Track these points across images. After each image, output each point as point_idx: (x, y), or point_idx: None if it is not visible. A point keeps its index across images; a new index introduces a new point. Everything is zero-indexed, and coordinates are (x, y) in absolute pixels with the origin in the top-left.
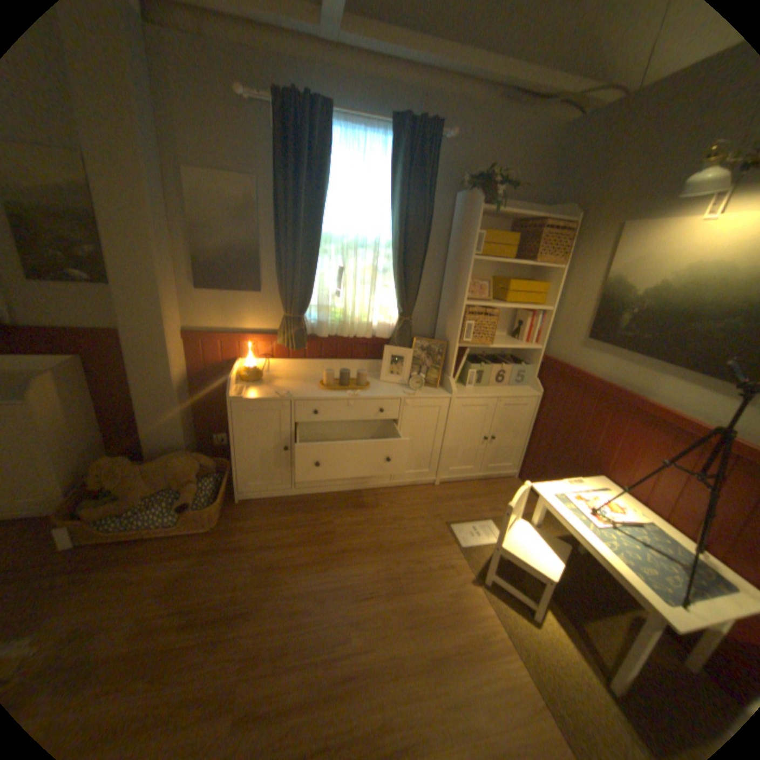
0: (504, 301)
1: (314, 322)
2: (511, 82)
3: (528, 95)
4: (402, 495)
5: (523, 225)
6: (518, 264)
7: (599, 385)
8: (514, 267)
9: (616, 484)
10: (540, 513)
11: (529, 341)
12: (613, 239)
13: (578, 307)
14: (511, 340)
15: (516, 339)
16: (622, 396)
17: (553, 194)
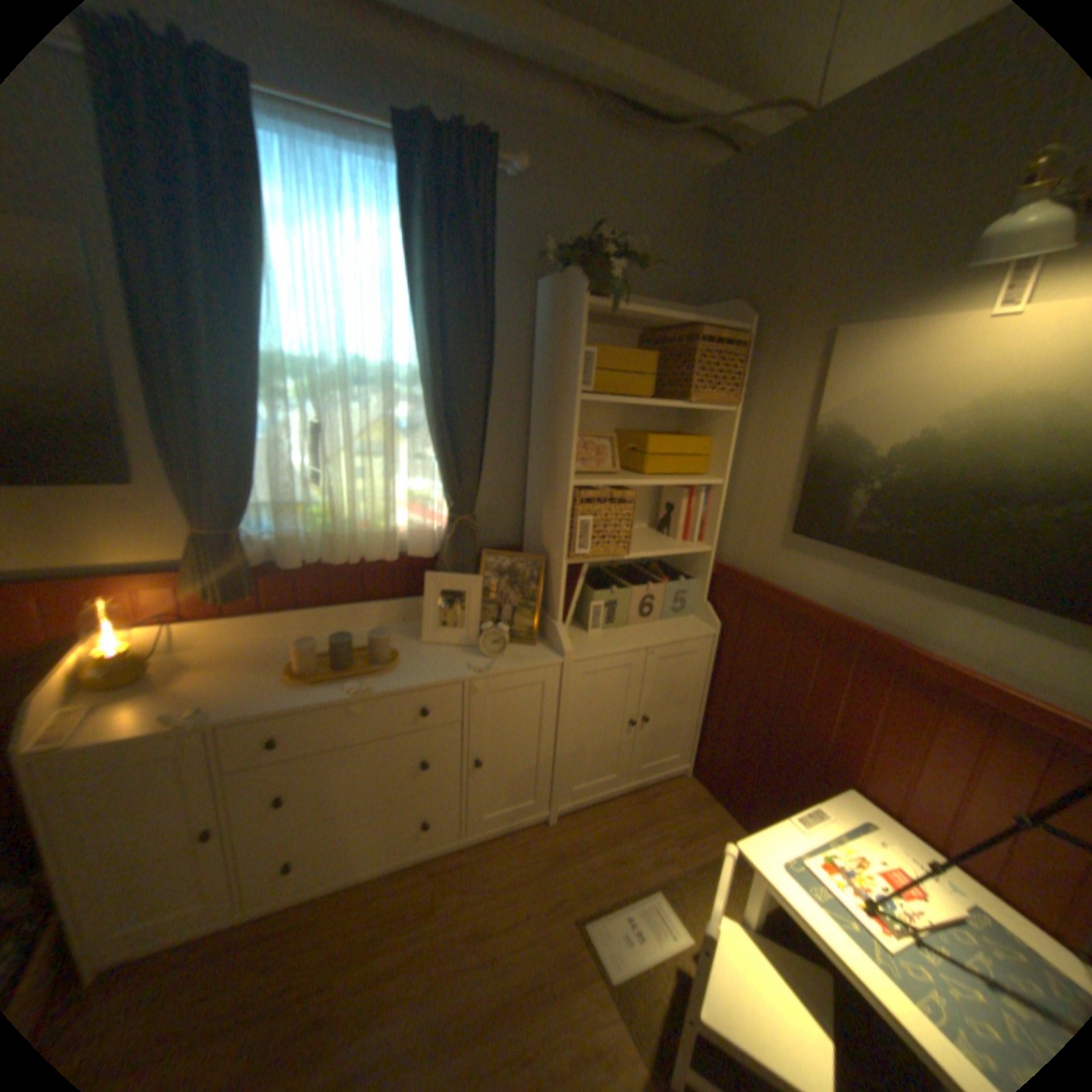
0: (639, 473)
1: (270, 538)
2: (615, 82)
3: (645, 115)
4: (486, 865)
5: (660, 339)
6: (656, 407)
7: (824, 620)
8: (649, 412)
9: (878, 806)
10: (761, 907)
11: (688, 539)
12: (817, 358)
13: (766, 478)
14: (656, 539)
15: (665, 535)
16: (871, 642)
17: (701, 288)
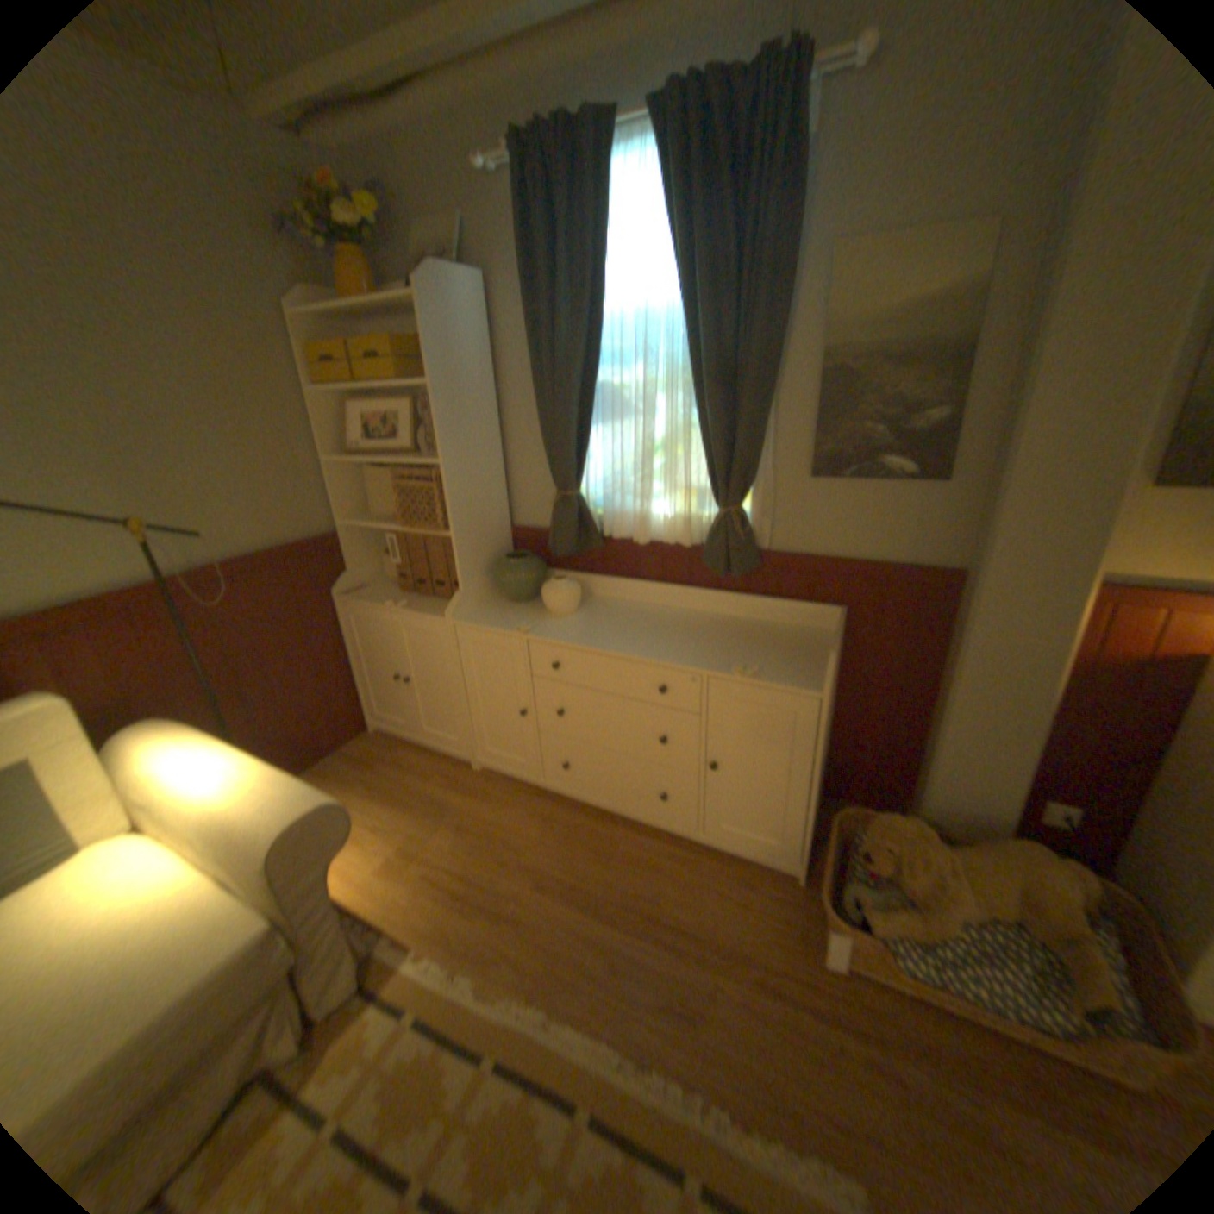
0: None
1: None
2: None
3: None
4: None
5: None
6: None
7: None
8: None
9: None
10: None
11: None
12: None
13: None
14: None
15: None
16: None
17: None
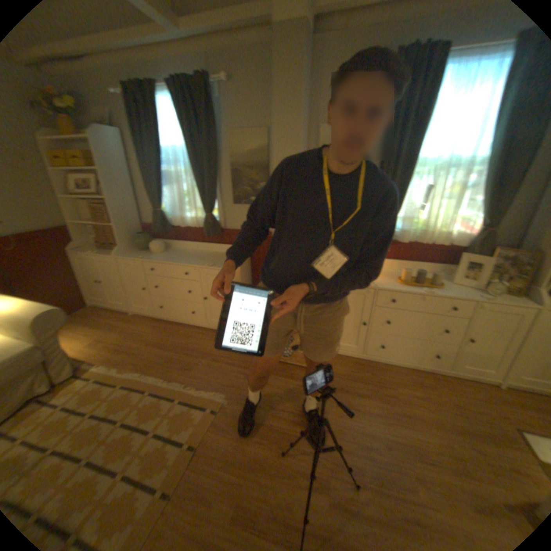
0: None
1: (397, 230)
2: None
3: None
4: (462, 387)
5: None
6: None
7: None
8: None
9: None
10: None
11: None
12: None
13: None
14: None
15: None
16: None
17: None
